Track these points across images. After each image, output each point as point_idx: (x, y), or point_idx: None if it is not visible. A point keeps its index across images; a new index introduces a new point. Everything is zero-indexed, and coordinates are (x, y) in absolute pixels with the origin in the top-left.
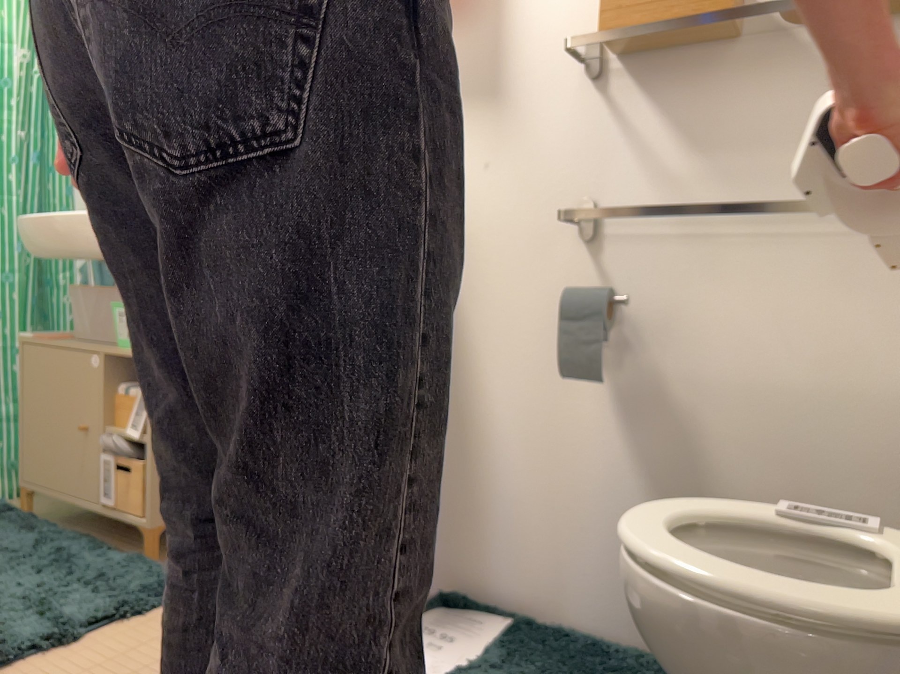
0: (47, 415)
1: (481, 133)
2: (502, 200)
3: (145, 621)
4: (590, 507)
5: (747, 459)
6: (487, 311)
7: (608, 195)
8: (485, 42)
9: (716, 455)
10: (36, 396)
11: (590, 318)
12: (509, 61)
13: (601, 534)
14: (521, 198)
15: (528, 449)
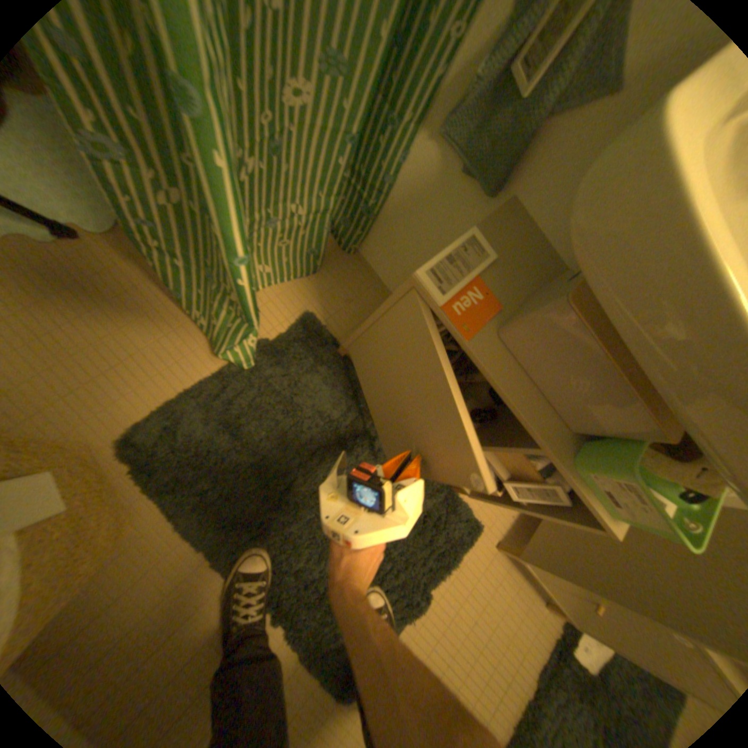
0: (412, 368)
1: None
2: None
3: (461, 574)
4: None
5: None
6: None
7: None
8: None
9: None
10: (406, 344)
11: None
12: None
13: None
14: None
15: None
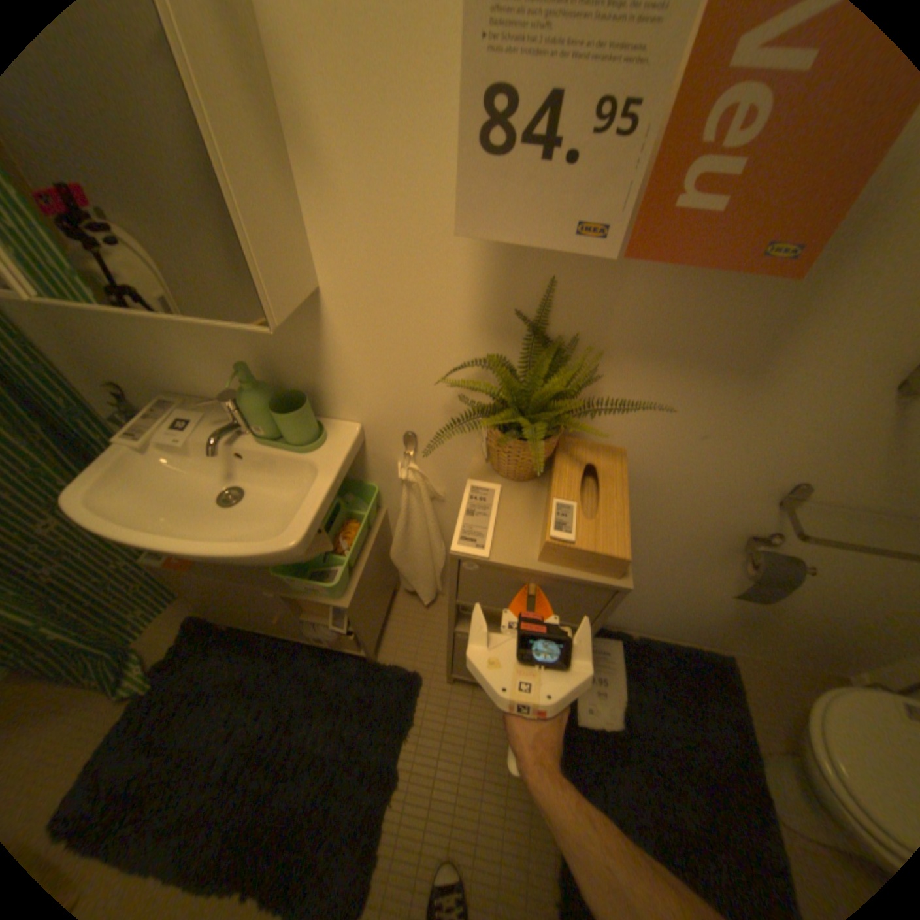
0: (222, 605)
1: (714, 407)
2: (711, 465)
3: (420, 731)
4: (690, 607)
5: (817, 607)
6: (653, 526)
7: (830, 483)
8: (779, 306)
9: (797, 603)
10: (199, 594)
11: (783, 587)
12: (803, 341)
13: (691, 615)
14: (733, 468)
15: (655, 585)
